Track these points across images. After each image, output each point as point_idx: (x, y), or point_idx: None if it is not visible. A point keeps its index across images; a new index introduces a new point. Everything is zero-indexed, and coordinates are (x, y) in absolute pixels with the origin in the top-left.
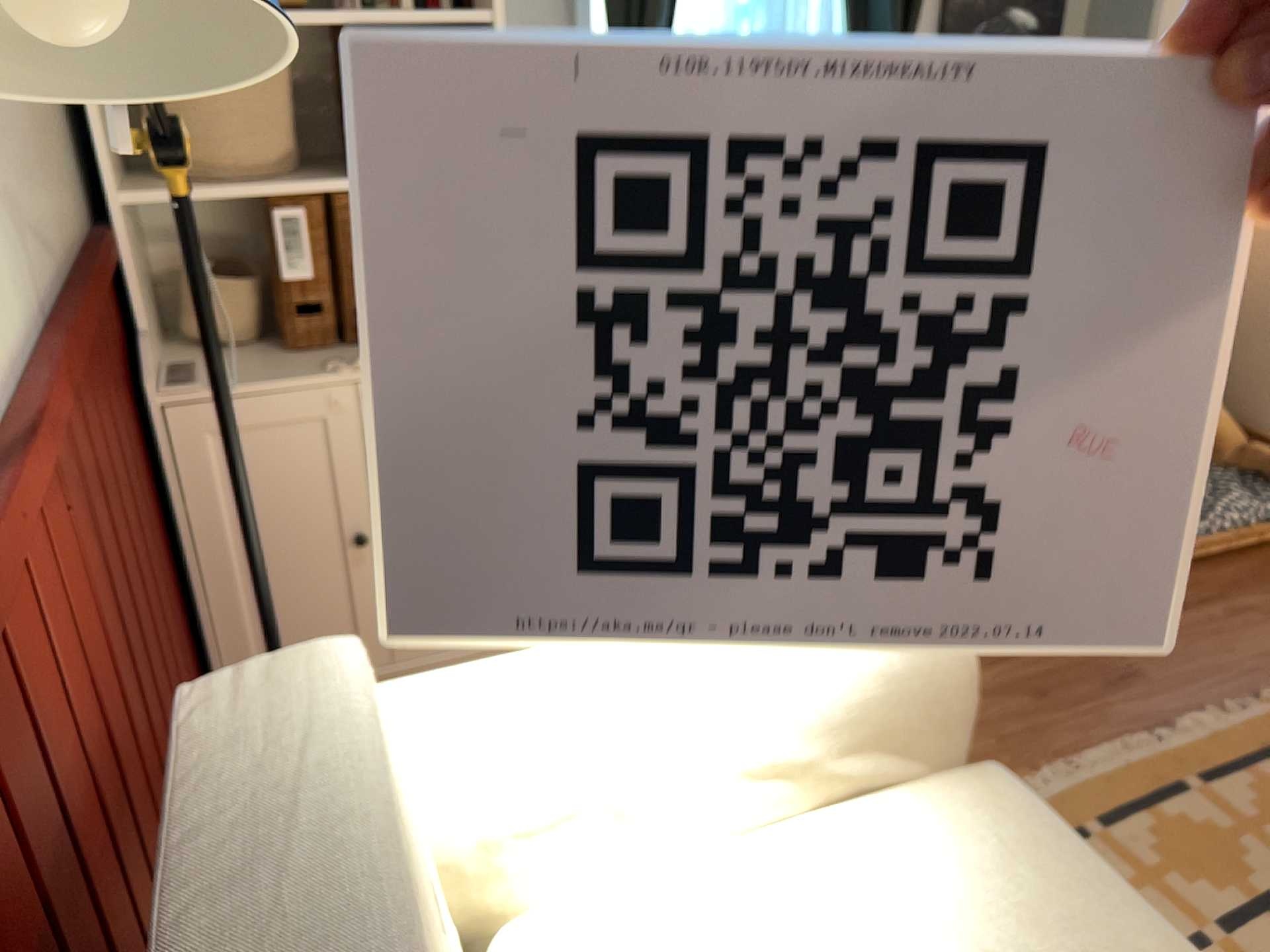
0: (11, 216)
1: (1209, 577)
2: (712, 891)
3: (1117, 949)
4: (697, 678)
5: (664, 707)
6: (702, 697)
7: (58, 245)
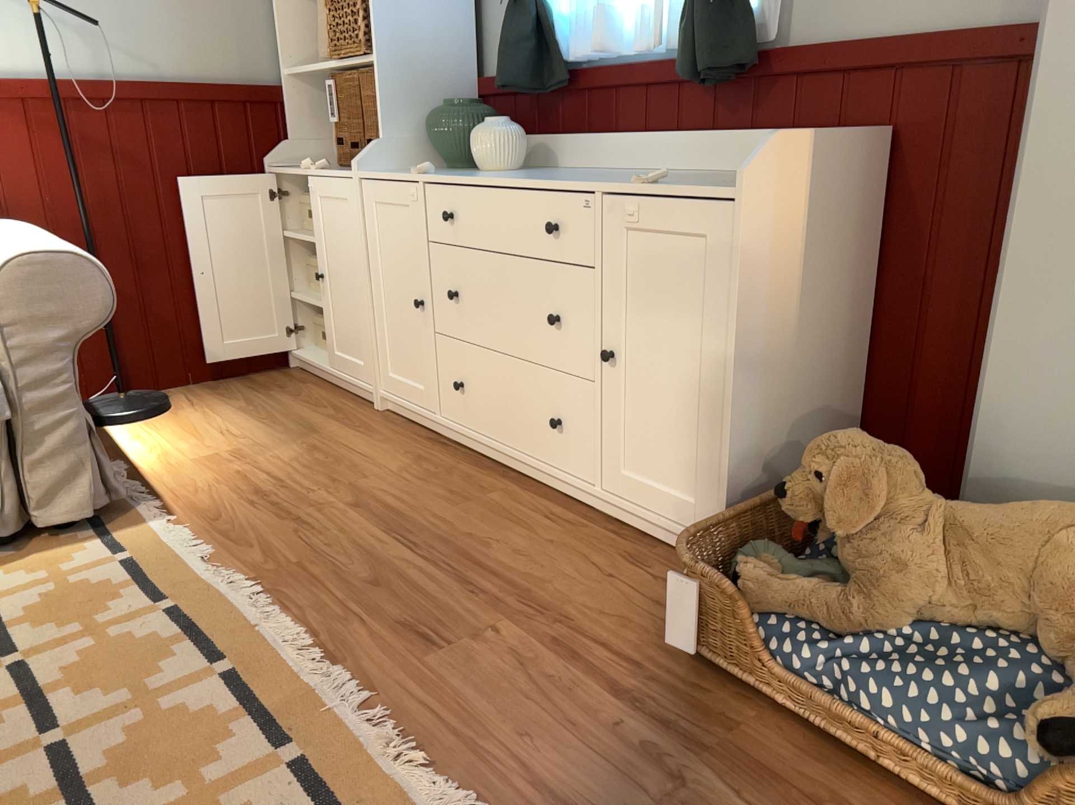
0: (108, 44)
1: (765, 735)
2: None
3: None
4: None
5: None
6: None
7: (131, 60)
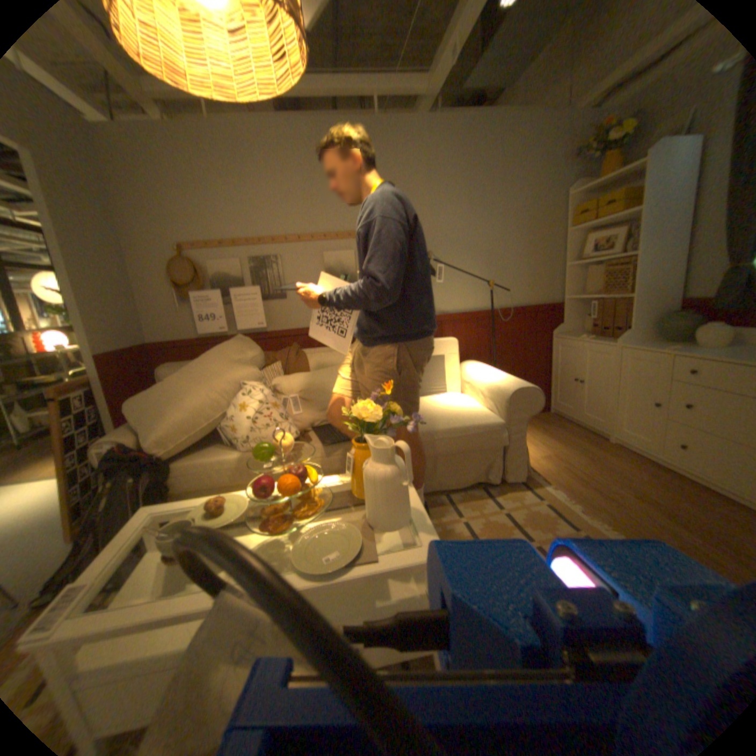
0: (504, 293)
1: None
2: (466, 400)
3: (453, 421)
4: (490, 375)
5: (483, 375)
6: (486, 376)
7: (511, 298)
